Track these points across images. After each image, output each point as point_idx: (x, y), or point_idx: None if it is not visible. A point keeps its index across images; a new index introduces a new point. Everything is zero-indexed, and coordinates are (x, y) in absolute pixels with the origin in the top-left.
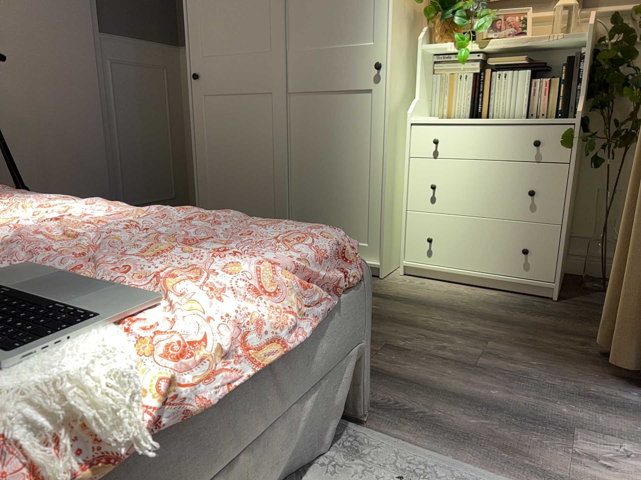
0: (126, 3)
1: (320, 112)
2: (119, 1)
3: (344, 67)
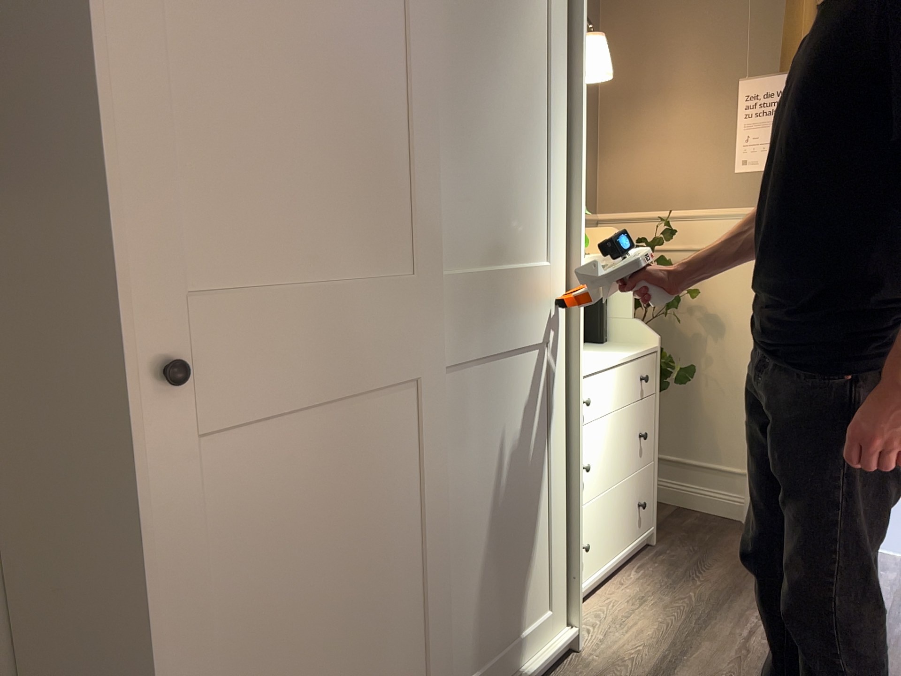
0: None
1: (488, 394)
2: None
3: (520, 307)
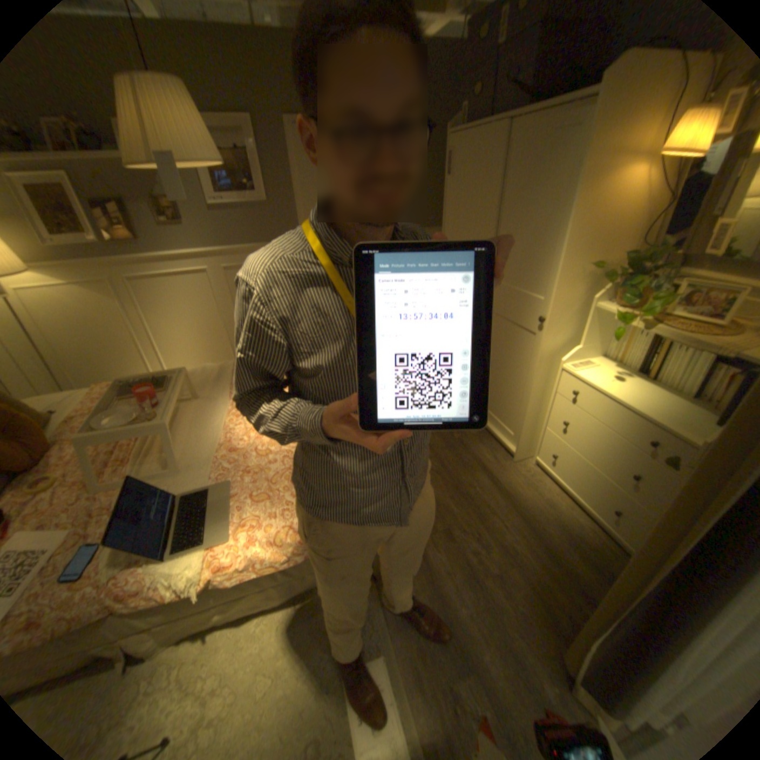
0: (424, 204)
1: (503, 332)
2: (420, 204)
3: (522, 308)
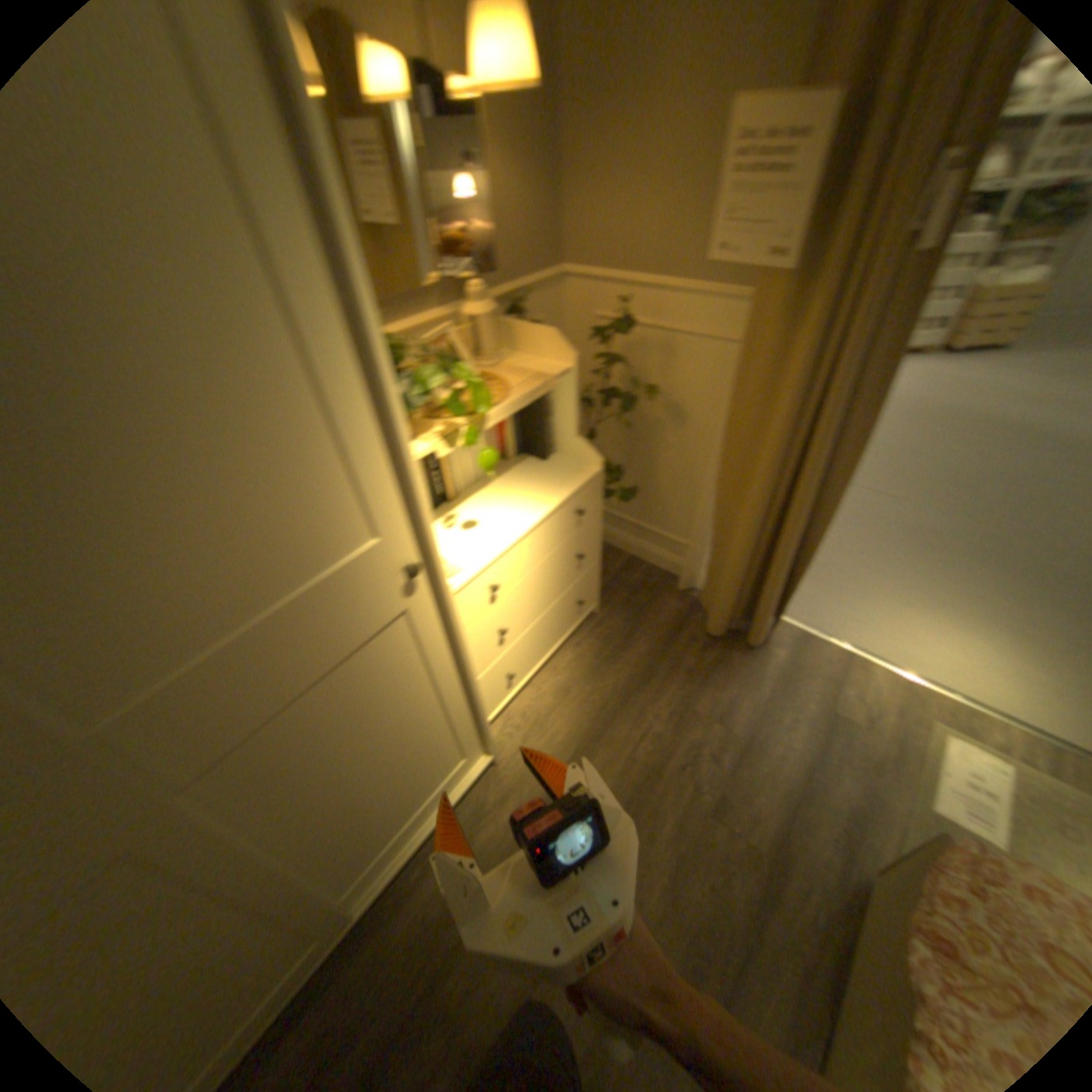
0: None
1: (311, 728)
2: None
3: (338, 618)
